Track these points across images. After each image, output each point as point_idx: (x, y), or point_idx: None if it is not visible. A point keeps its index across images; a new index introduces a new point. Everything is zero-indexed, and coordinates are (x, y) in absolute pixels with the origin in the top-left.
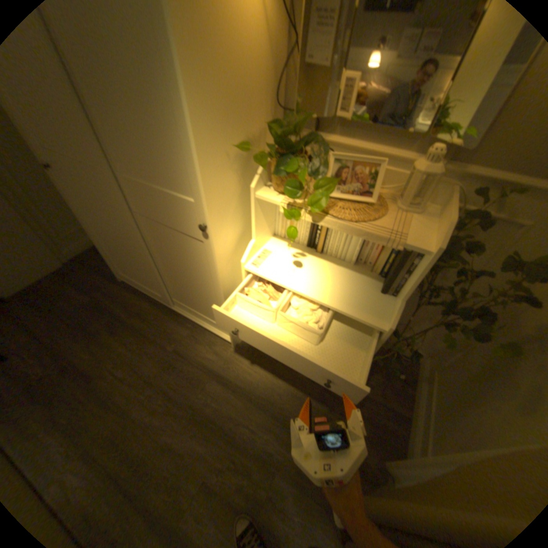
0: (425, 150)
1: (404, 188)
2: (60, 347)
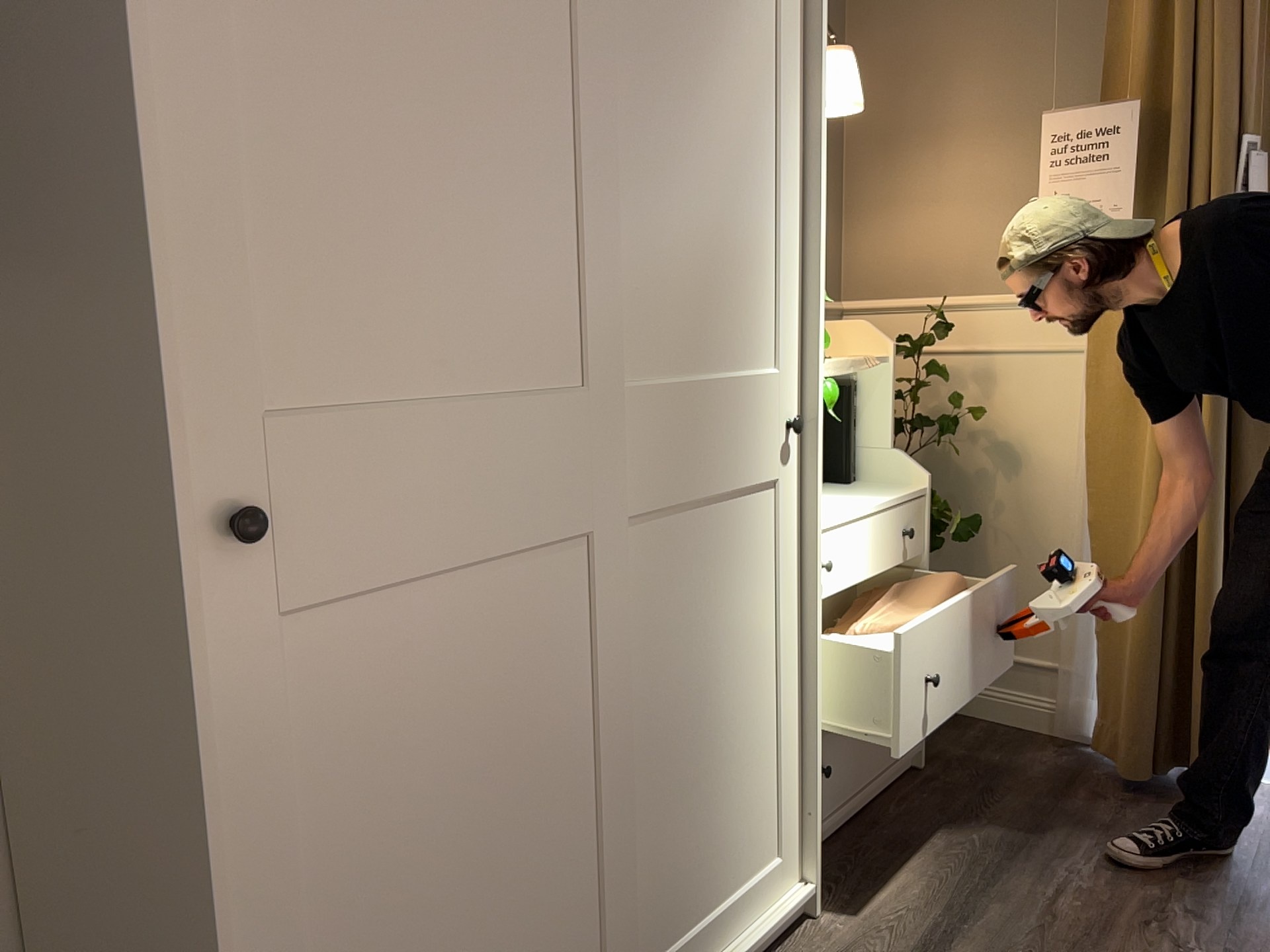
0: None
1: None
2: None
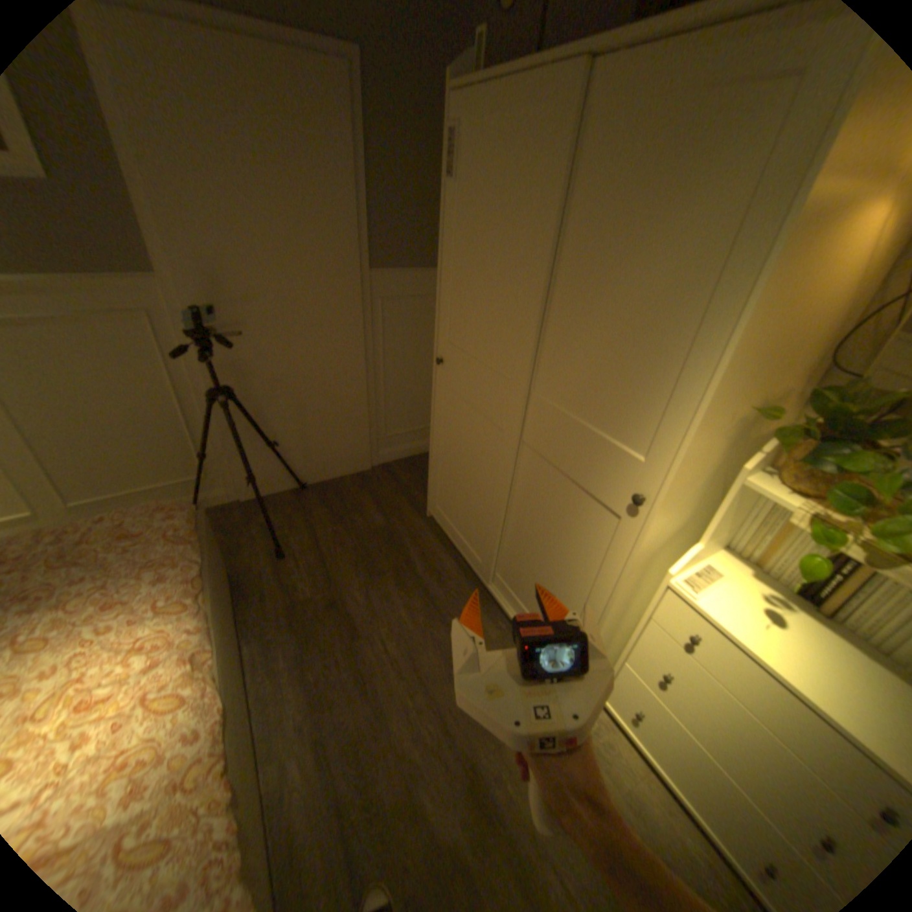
0: None
1: None
2: (339, 572)
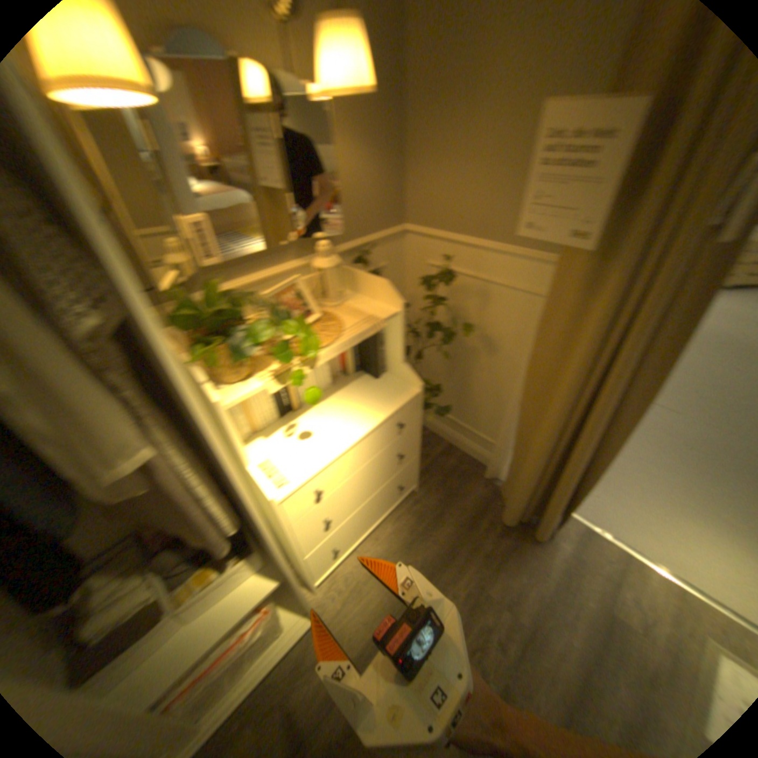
0: (303, 254)
1: (319, 291)
2: None
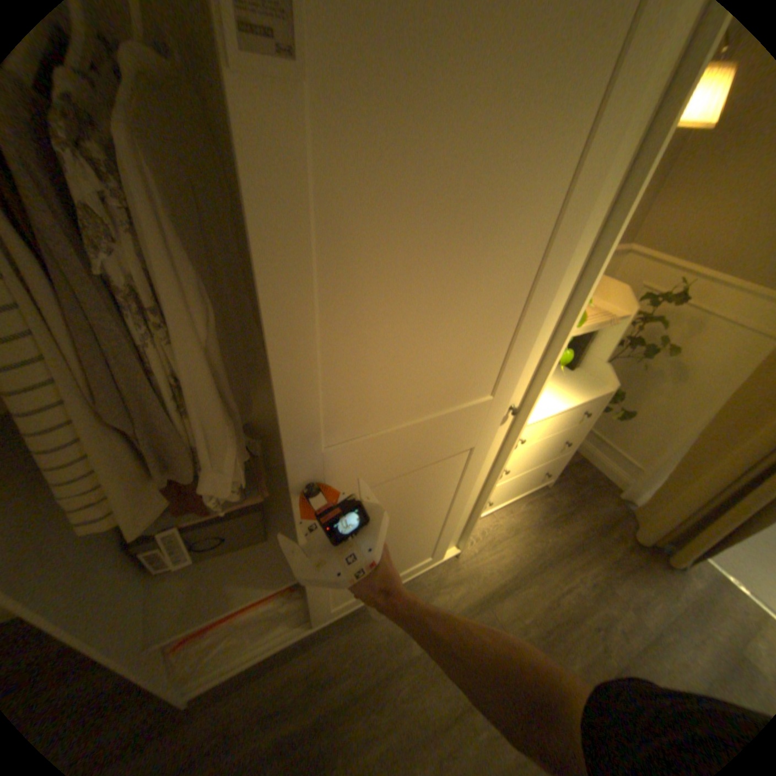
0: None
1: None
2: None
